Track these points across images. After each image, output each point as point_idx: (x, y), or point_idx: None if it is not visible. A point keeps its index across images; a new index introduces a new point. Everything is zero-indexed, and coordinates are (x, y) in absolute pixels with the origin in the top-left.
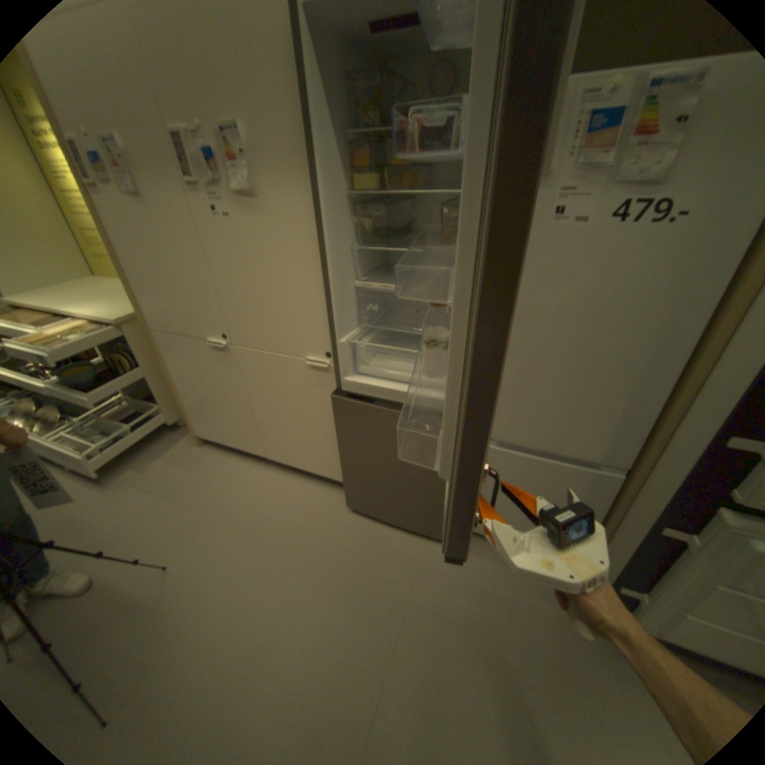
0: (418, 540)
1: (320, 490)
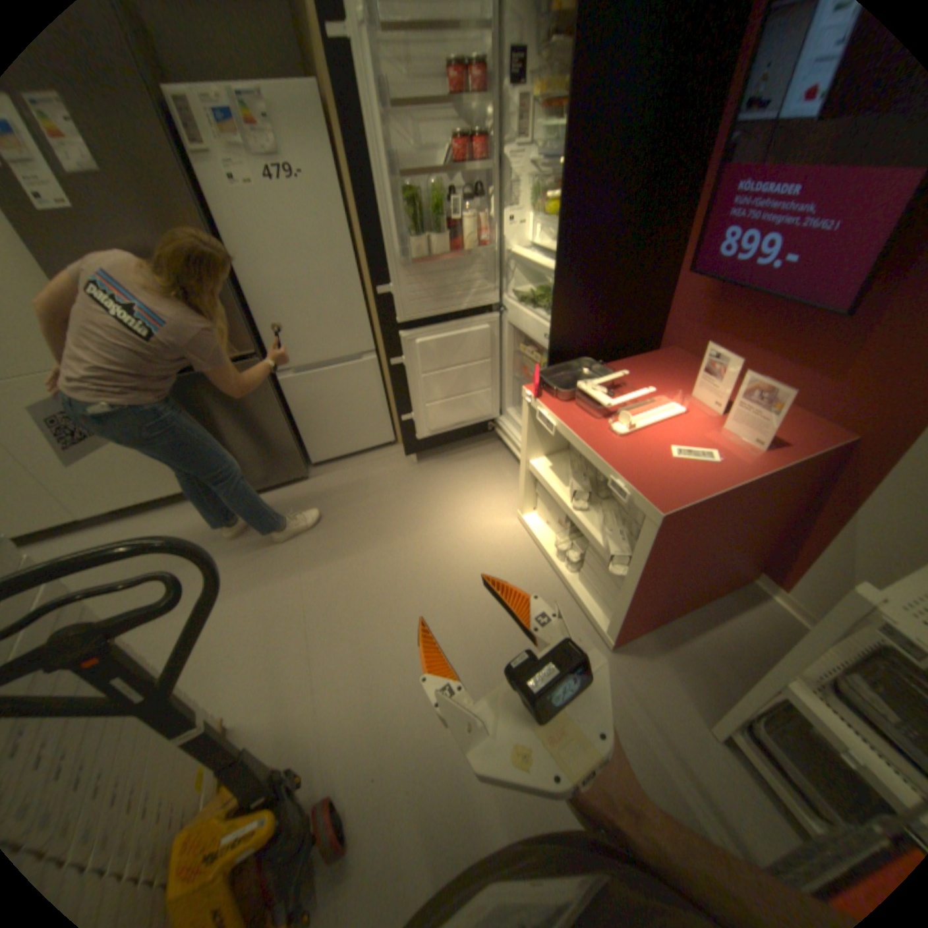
0: (283, 490)
1: (166, 513)
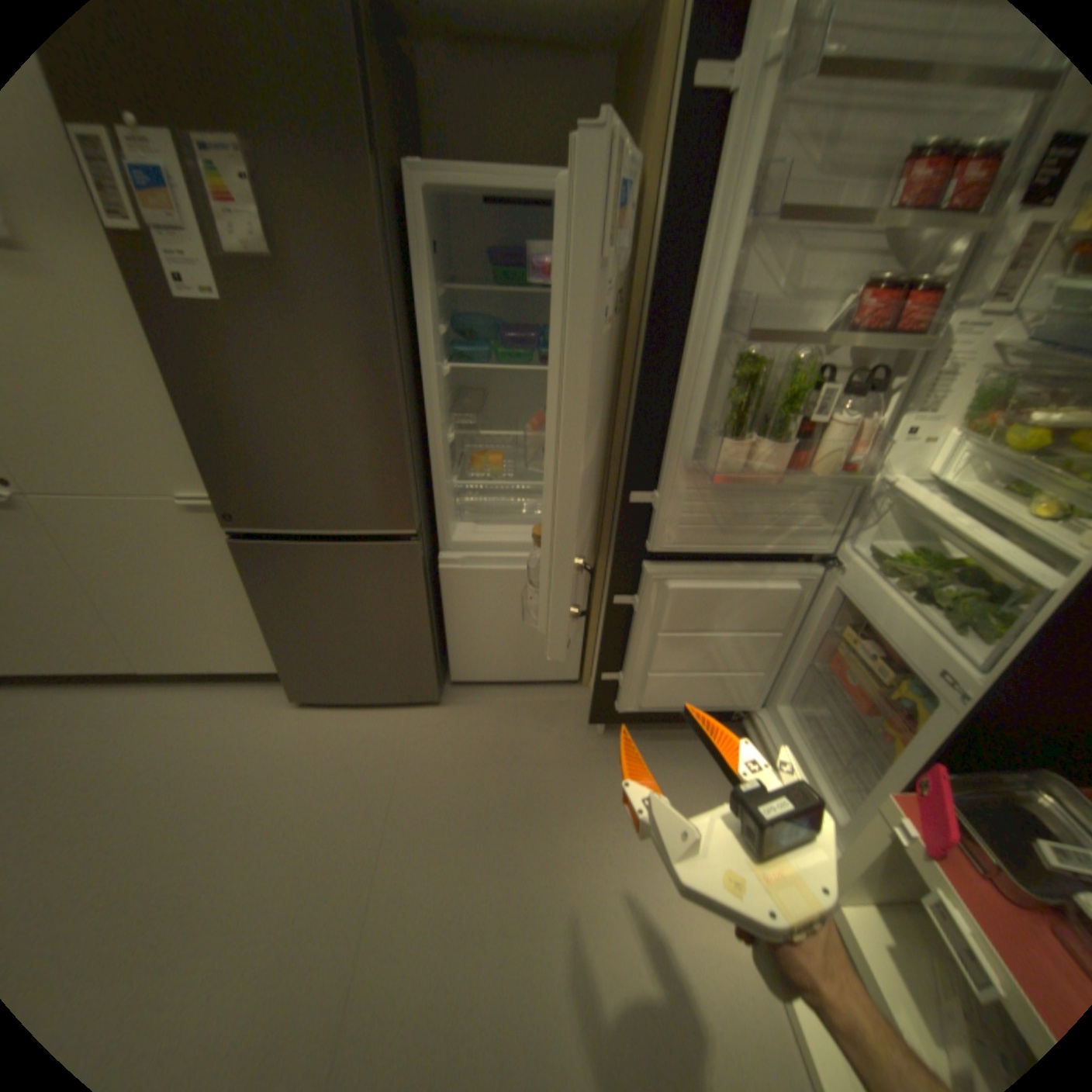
0: (398, 712)
1: (243, 695)
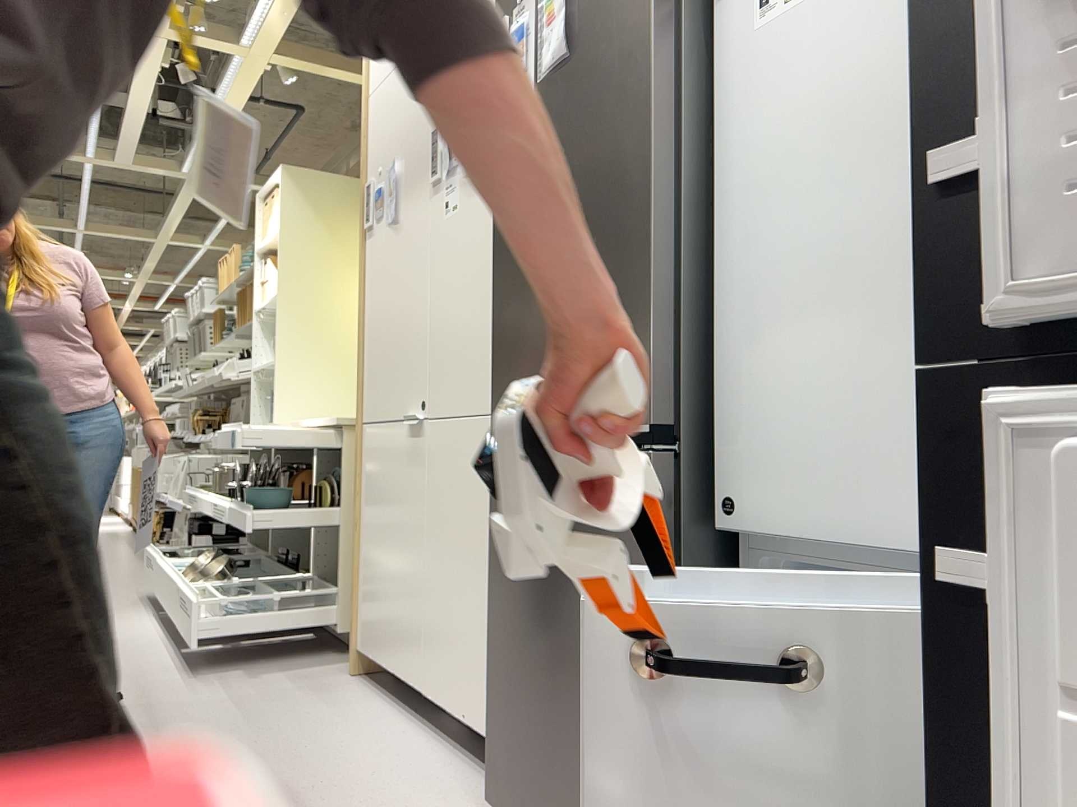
0: None
1: (470, 781)
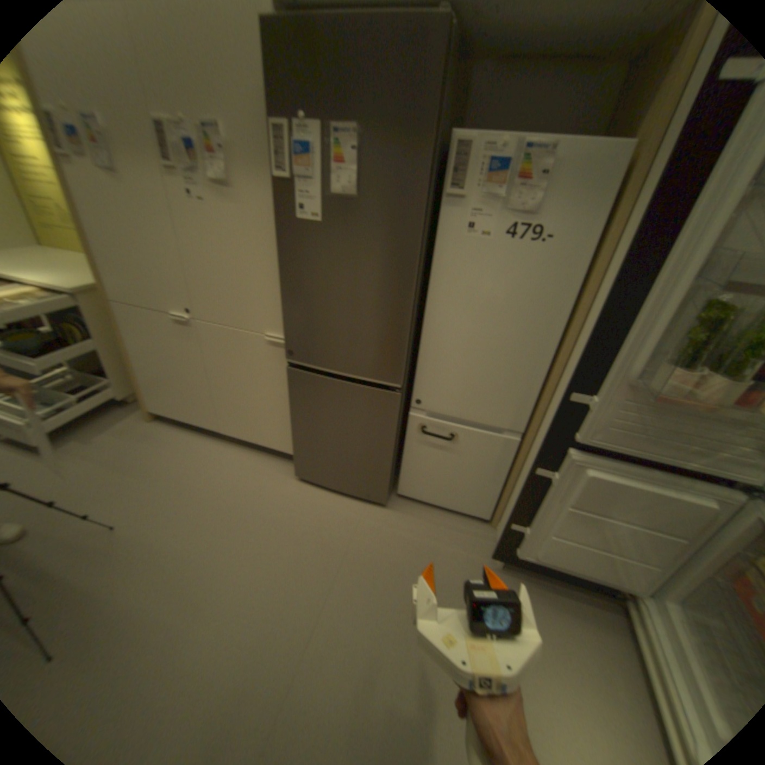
0: (357, 503)
1: (269, 462)
